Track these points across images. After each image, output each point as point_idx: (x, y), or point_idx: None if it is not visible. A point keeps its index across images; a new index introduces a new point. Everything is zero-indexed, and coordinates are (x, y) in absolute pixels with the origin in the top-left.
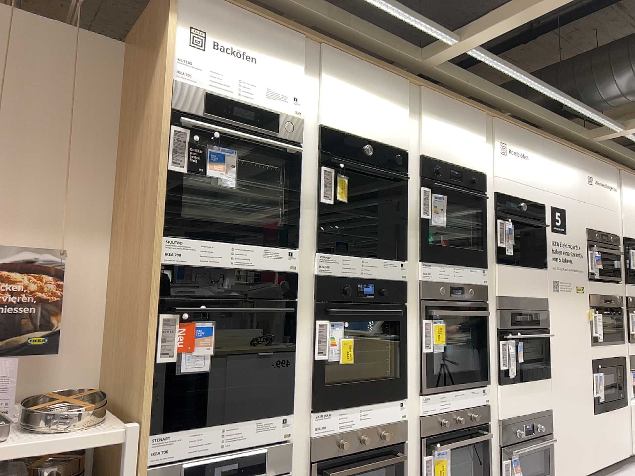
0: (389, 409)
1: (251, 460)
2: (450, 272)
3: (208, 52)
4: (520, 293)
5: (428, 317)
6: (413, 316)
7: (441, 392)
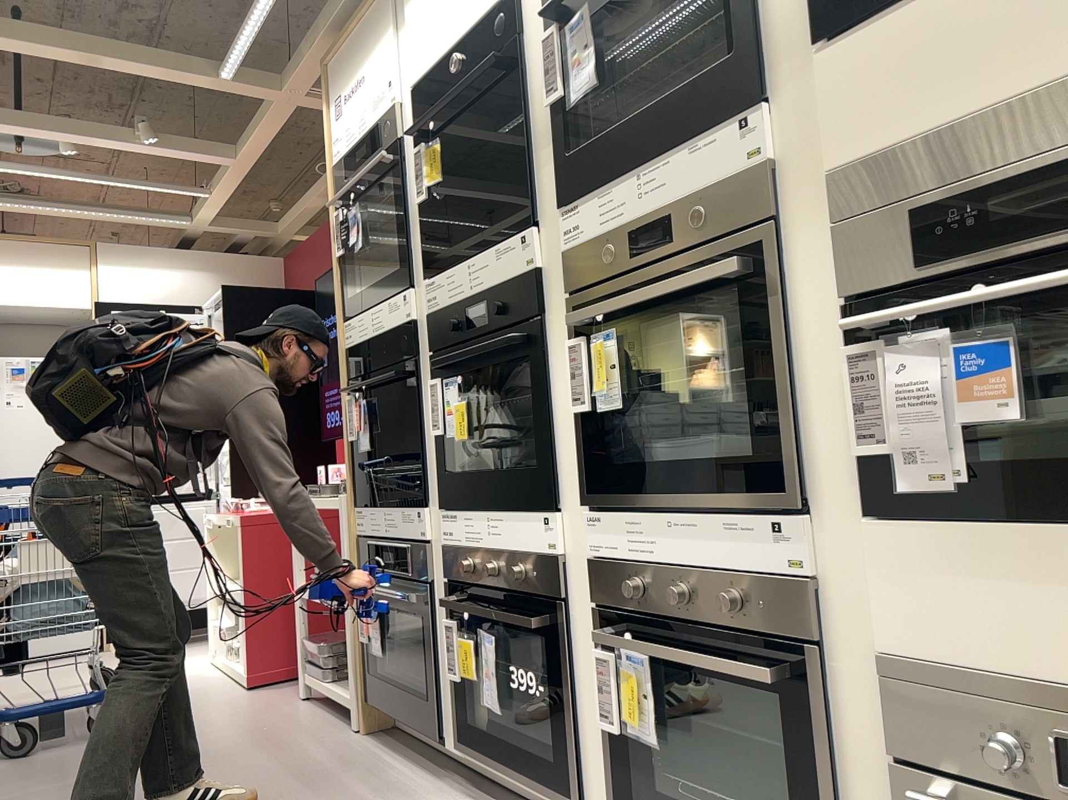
0: (526, 527)
1: (401, 555)
2: (626, 192)
3: (341, 114)
4: (984, 92)
5: (579, 330)
6: (562, 338)
7: (630, 512)
